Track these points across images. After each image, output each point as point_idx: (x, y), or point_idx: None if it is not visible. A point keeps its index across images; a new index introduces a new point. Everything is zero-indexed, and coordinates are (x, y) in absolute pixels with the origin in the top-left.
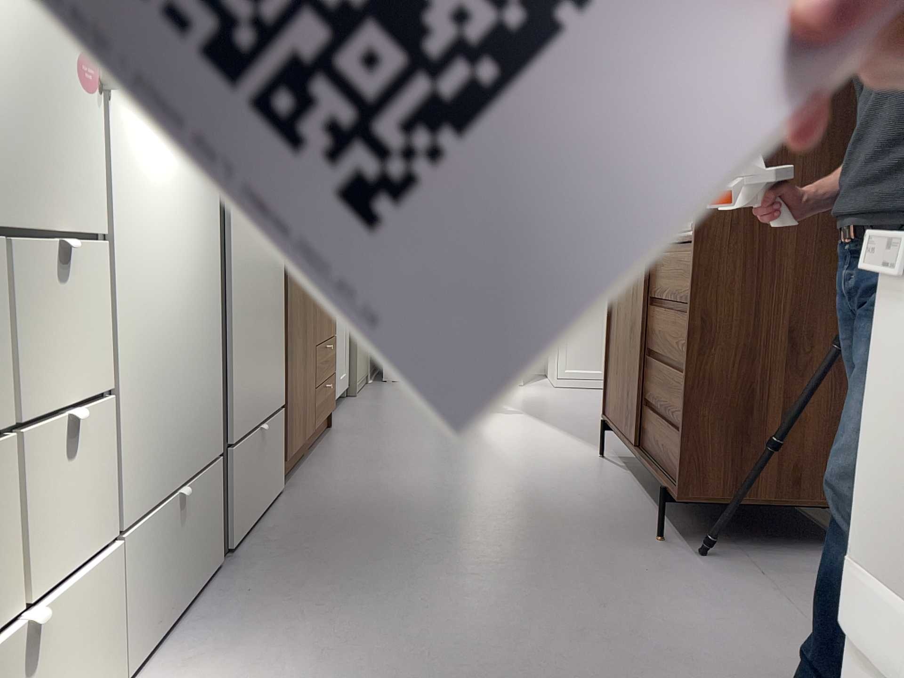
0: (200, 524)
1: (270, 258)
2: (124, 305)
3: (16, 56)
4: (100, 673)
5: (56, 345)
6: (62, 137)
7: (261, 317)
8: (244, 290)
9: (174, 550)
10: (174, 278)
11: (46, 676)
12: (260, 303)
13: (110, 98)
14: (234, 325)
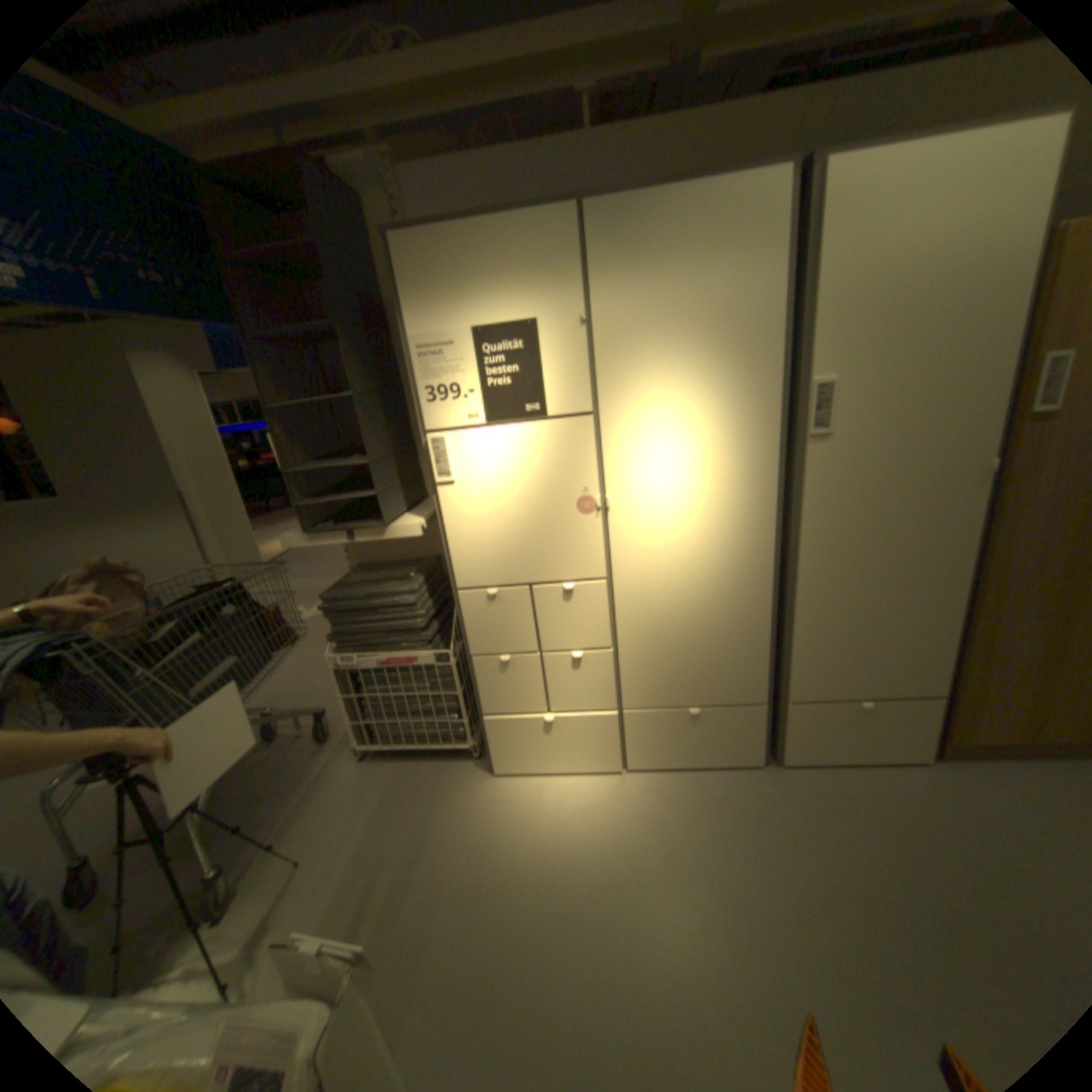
0: (726, 734)
1: (926, 565)
2: (630, 610)
3: (539, 516)
4: (607, 756)
5: (571, 625)
6: (573, 540)
7: (884, 619)
8: (835, 597)
9: (685, 735)
10: (693, 594)
11: (567, 739)
12: (885, 606)
13: (615, 509)
14: (807, 623)
